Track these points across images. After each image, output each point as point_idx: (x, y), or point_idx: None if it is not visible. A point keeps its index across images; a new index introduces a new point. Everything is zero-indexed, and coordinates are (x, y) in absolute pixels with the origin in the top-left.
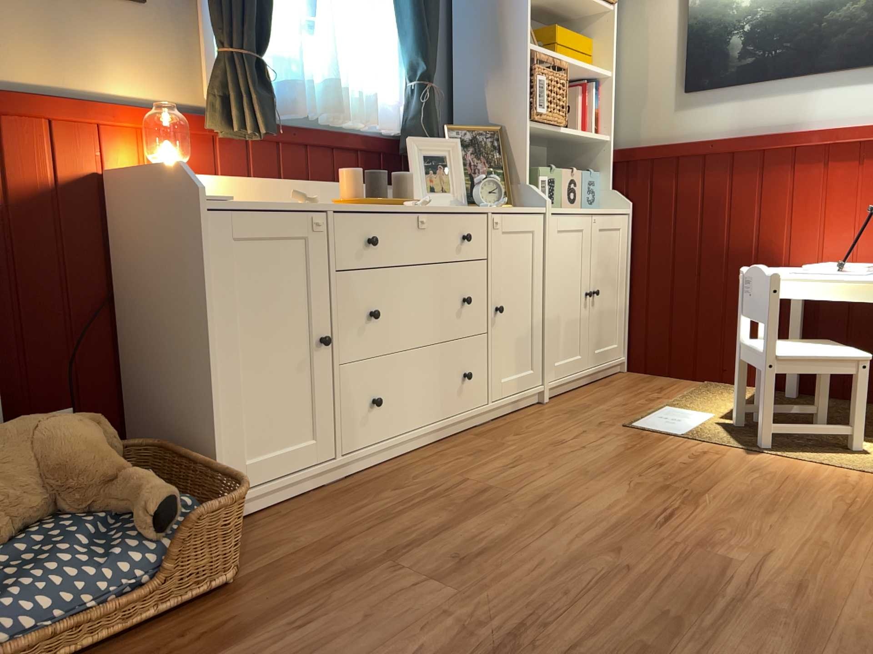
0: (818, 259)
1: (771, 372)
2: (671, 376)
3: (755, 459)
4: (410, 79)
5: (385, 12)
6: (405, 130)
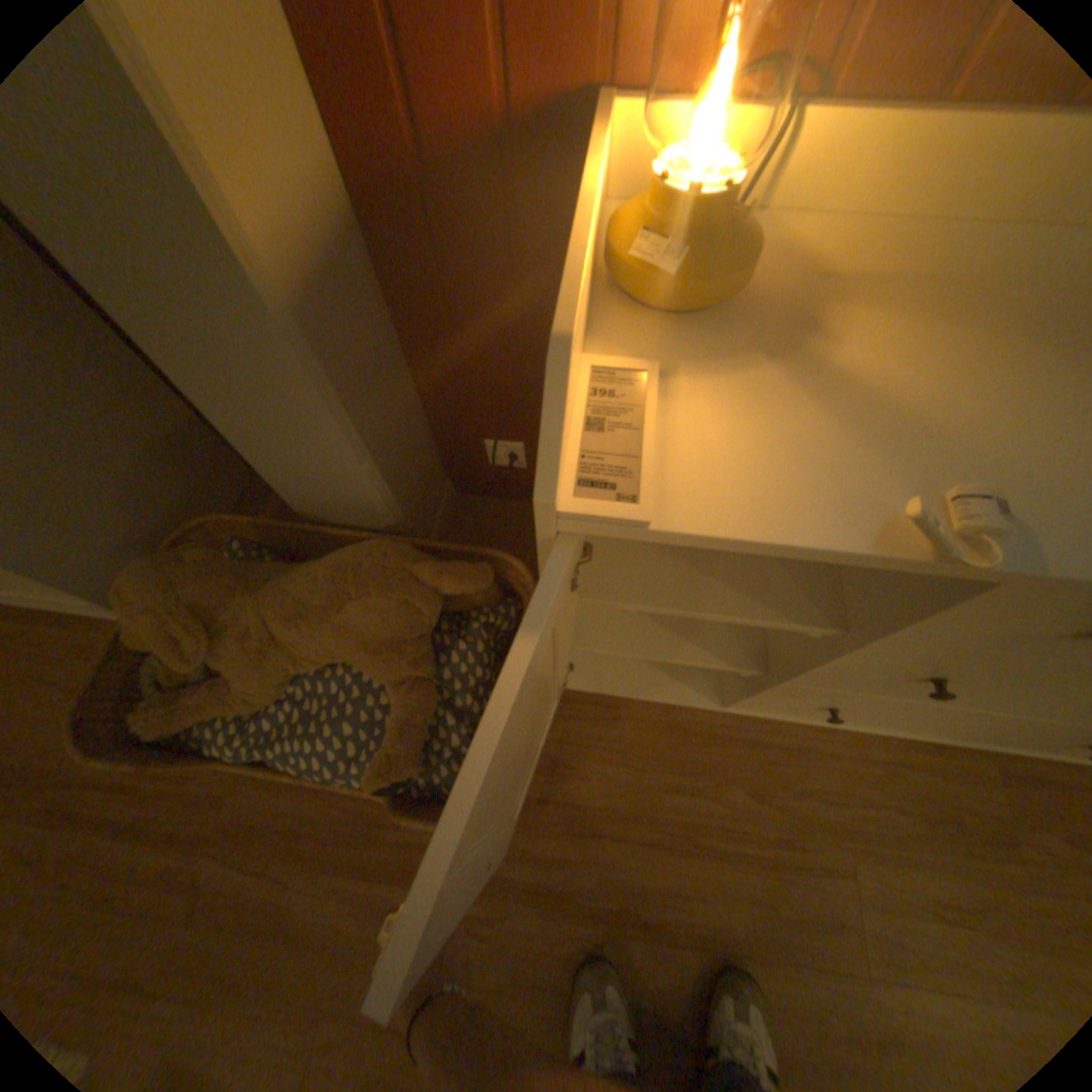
0: None
1: None
2: None
3: None
4: None
5: None
6: None
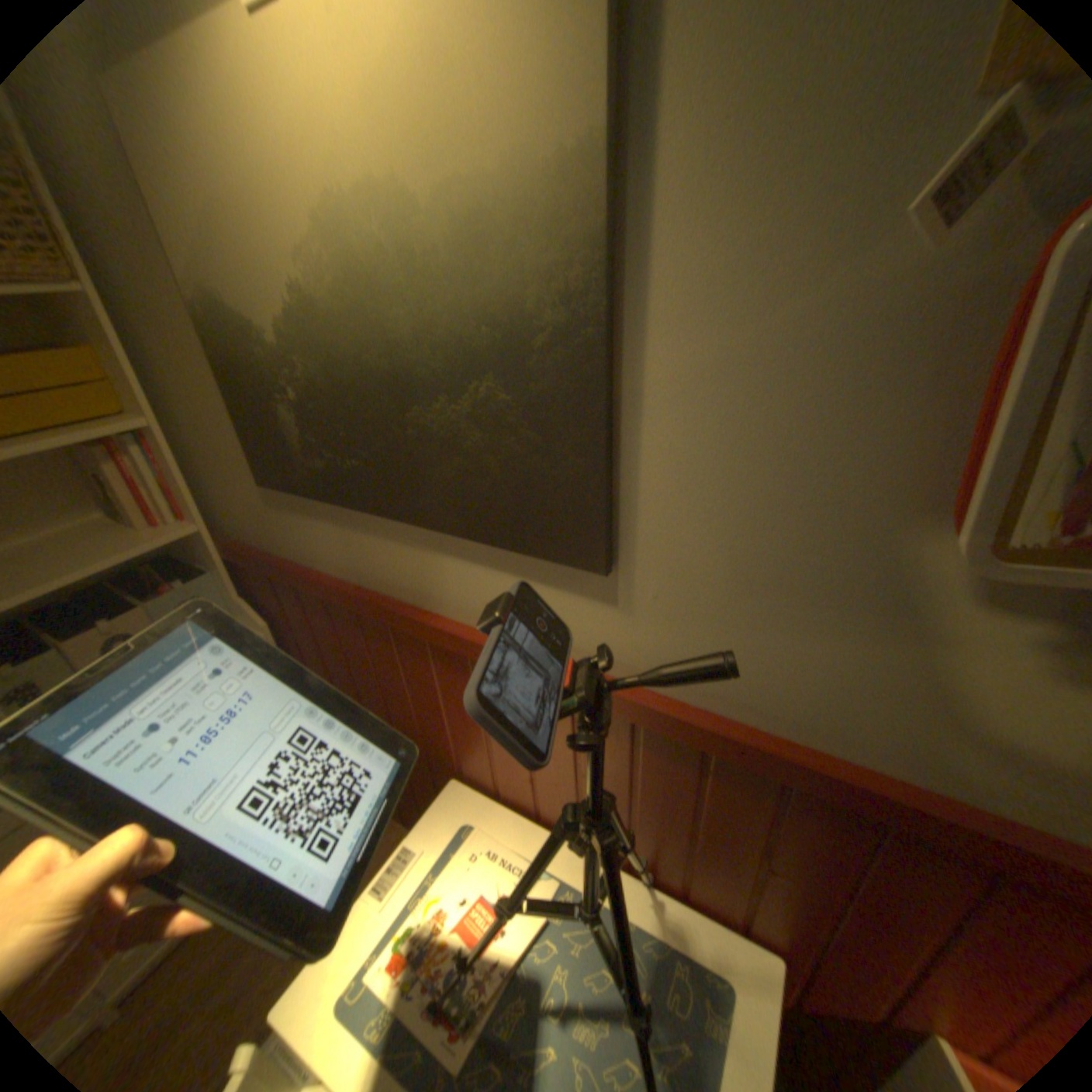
0: (498, 791)
1: None
2: None
3: None
4: None
5: None
6: None
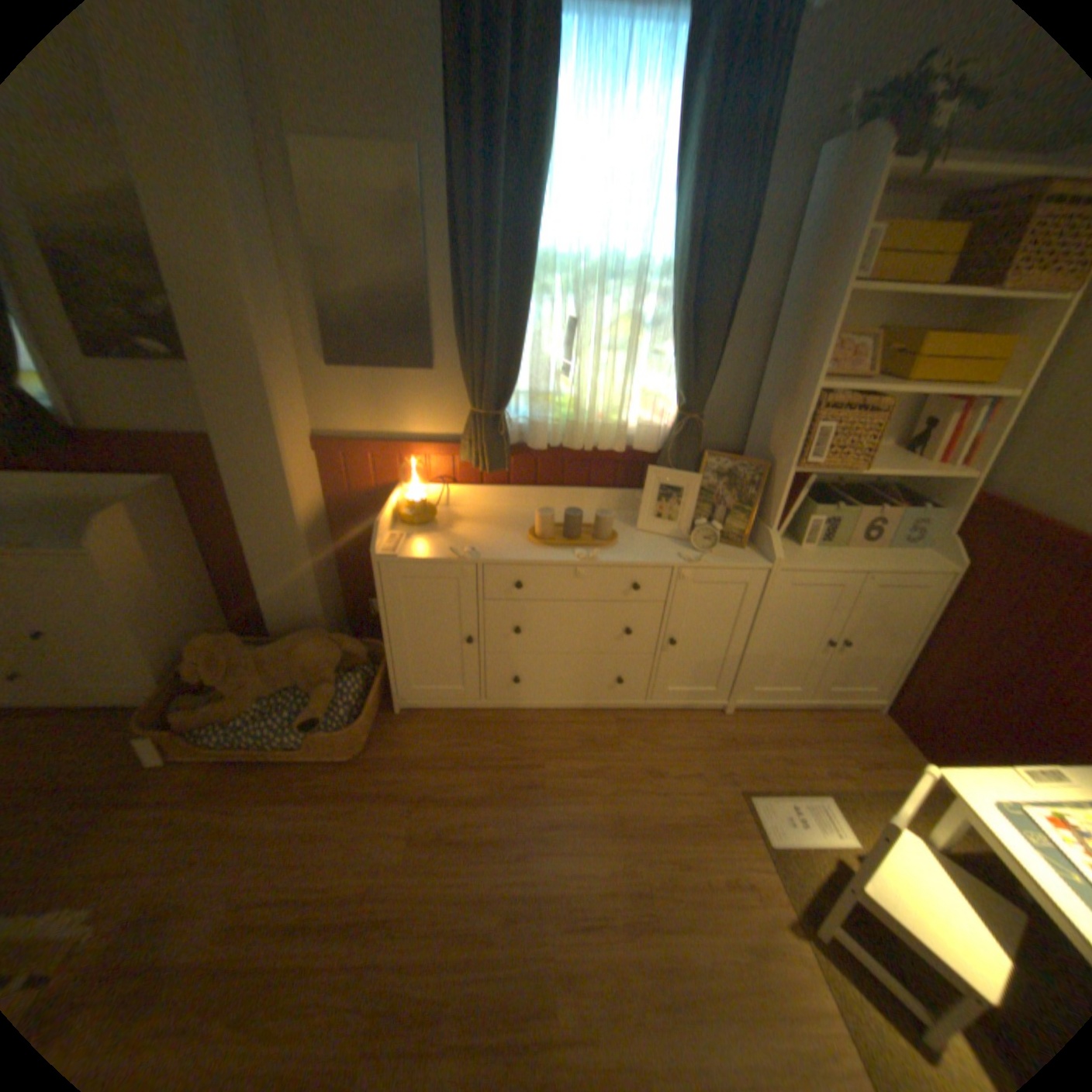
0: None
1: (852, 900)
2: (922, 758)
3: (783, 945)
4: (677, 406)
5: (664, 339)
6: (663, 452)
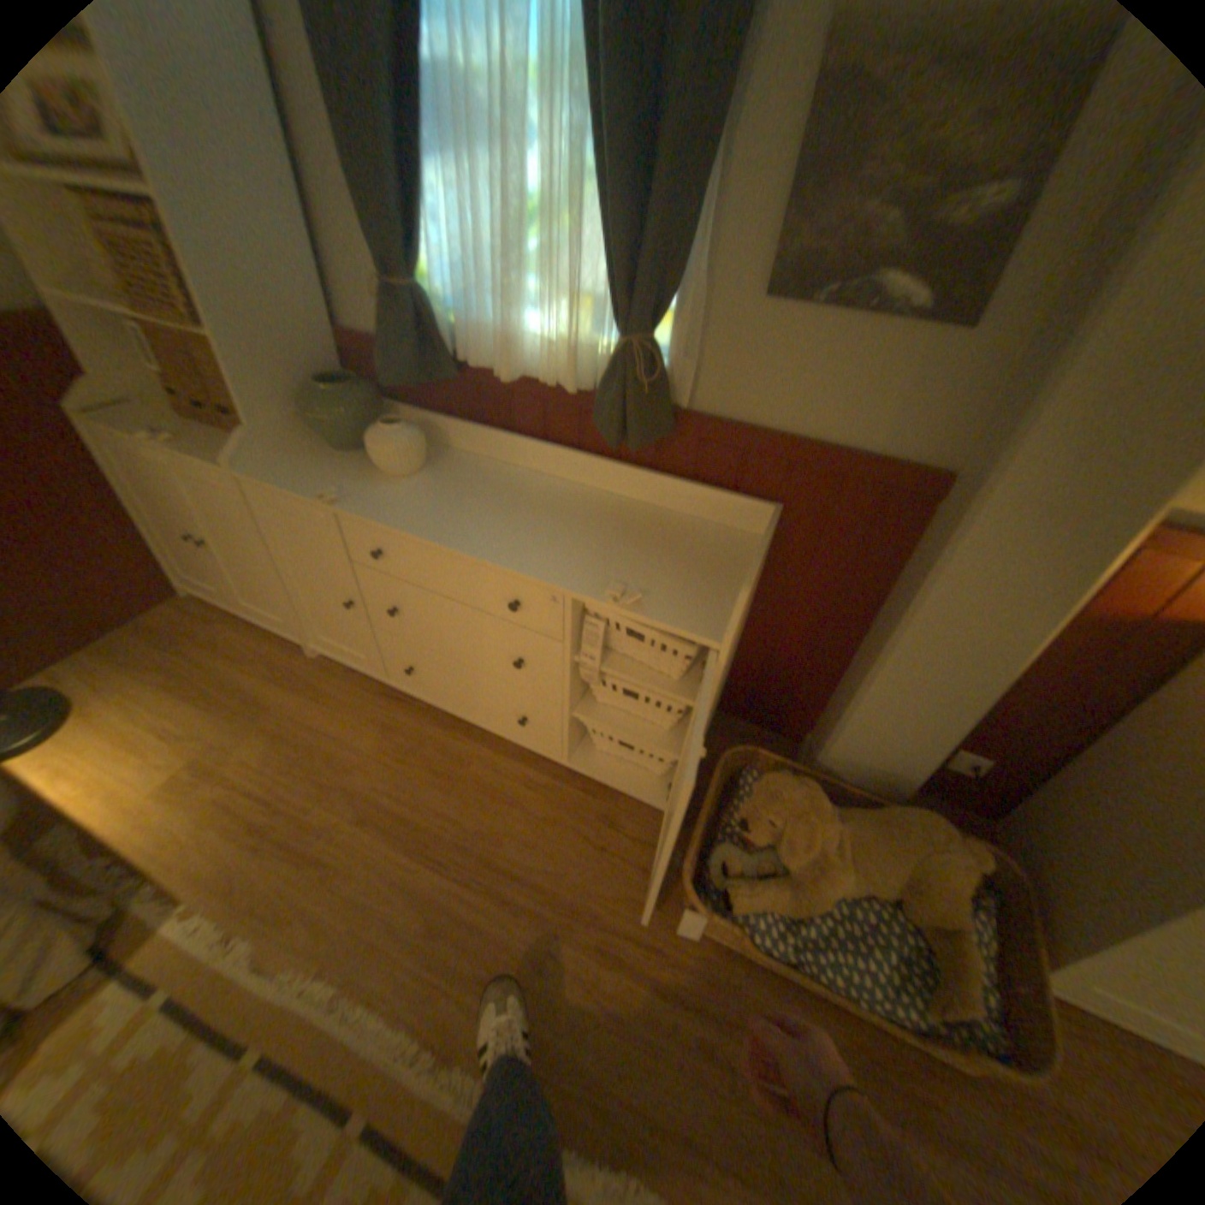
0: None
1: None
2: None
3: None
4: None
5: None
6: None
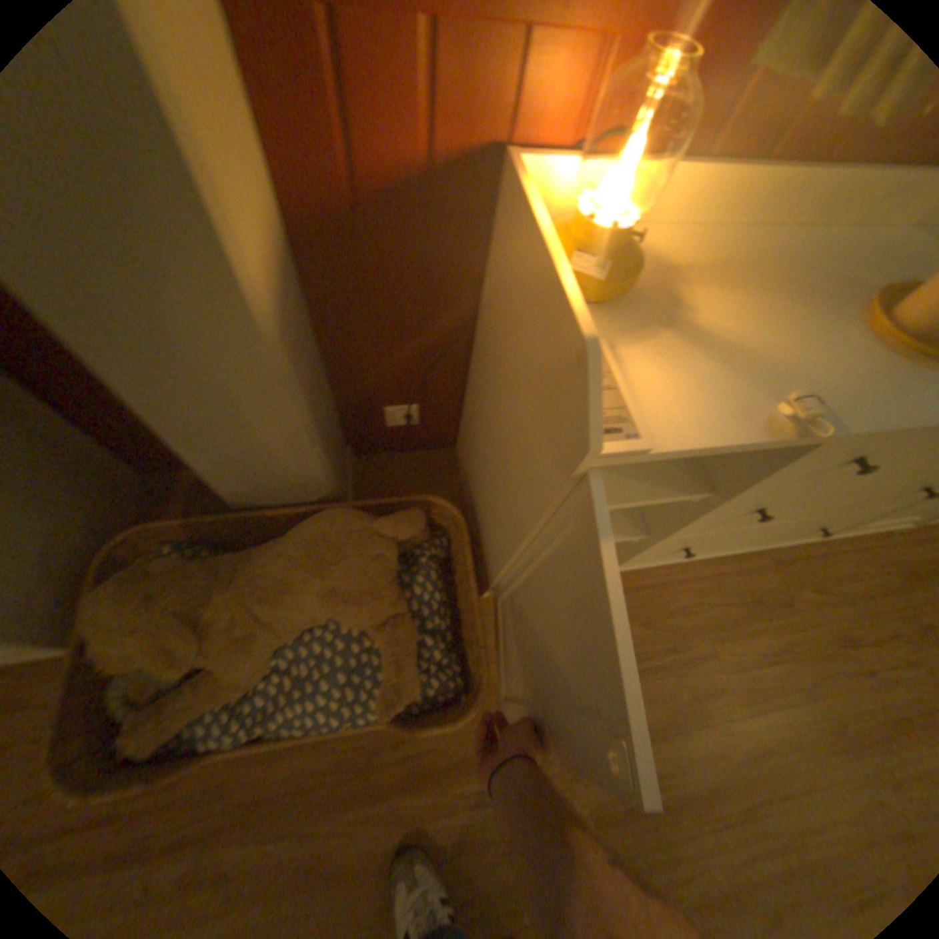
0: None
1: None
2: None
3: None
4: None
5: None
6: None
